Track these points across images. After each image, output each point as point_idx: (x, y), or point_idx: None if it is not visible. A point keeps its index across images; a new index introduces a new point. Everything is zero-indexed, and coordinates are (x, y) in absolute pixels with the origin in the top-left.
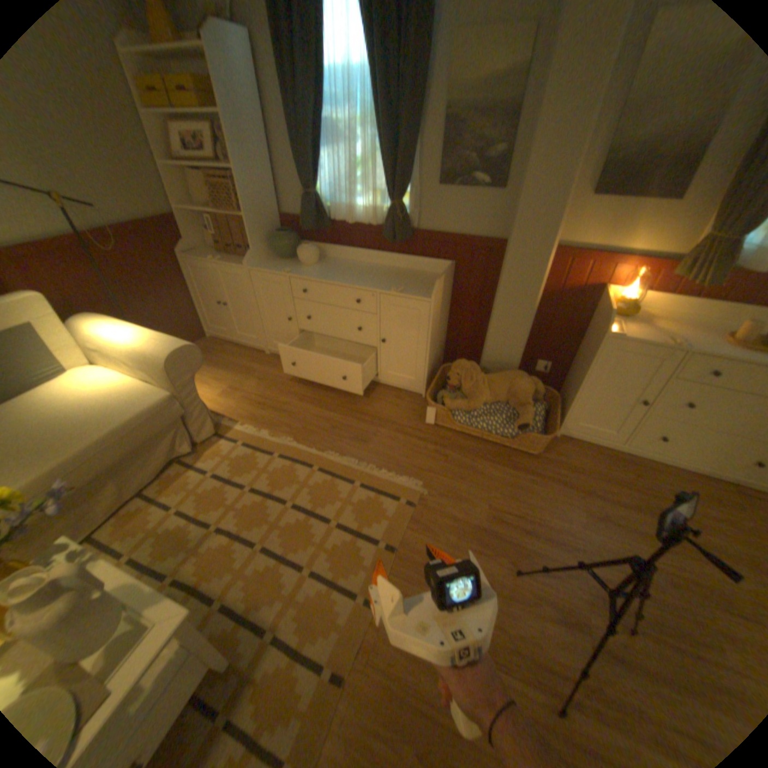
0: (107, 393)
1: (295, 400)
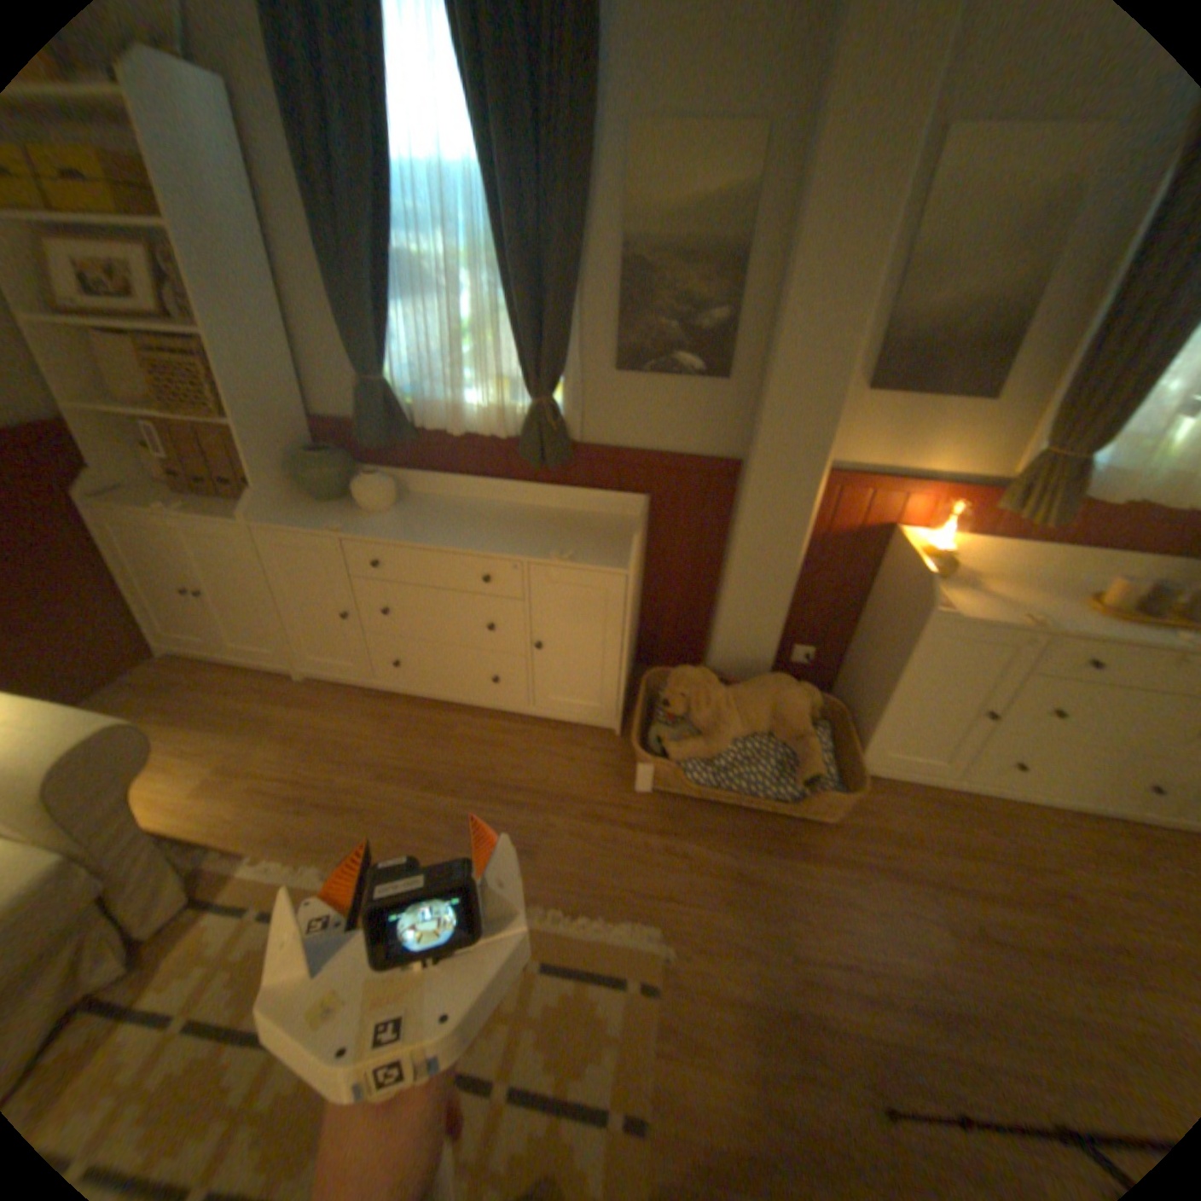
0: None
1: (370, 778)
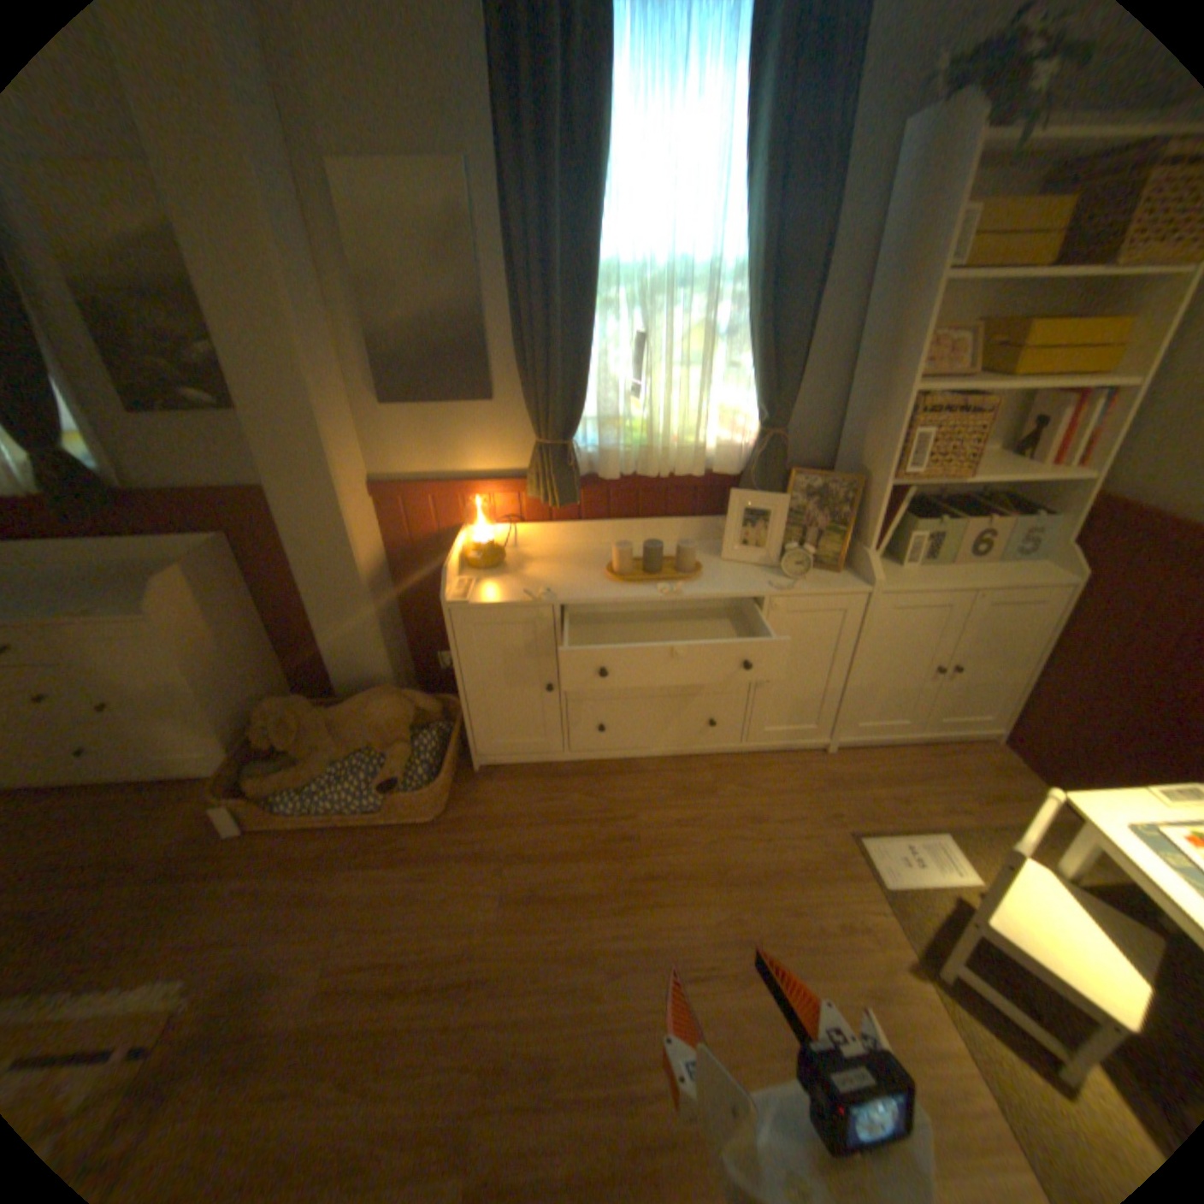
0: None
1: None
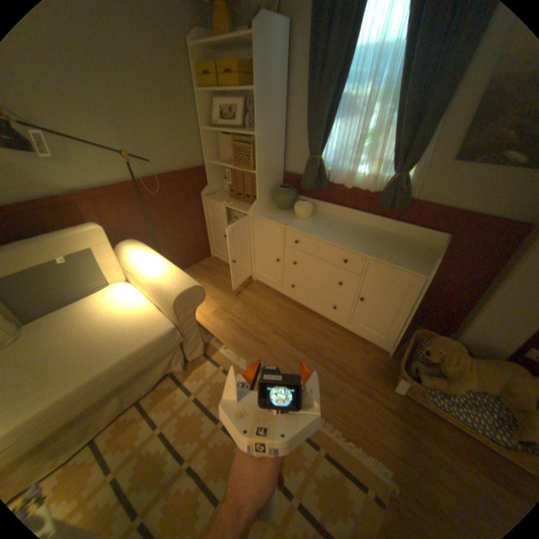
0: (129, 315)
1: (271, 331)
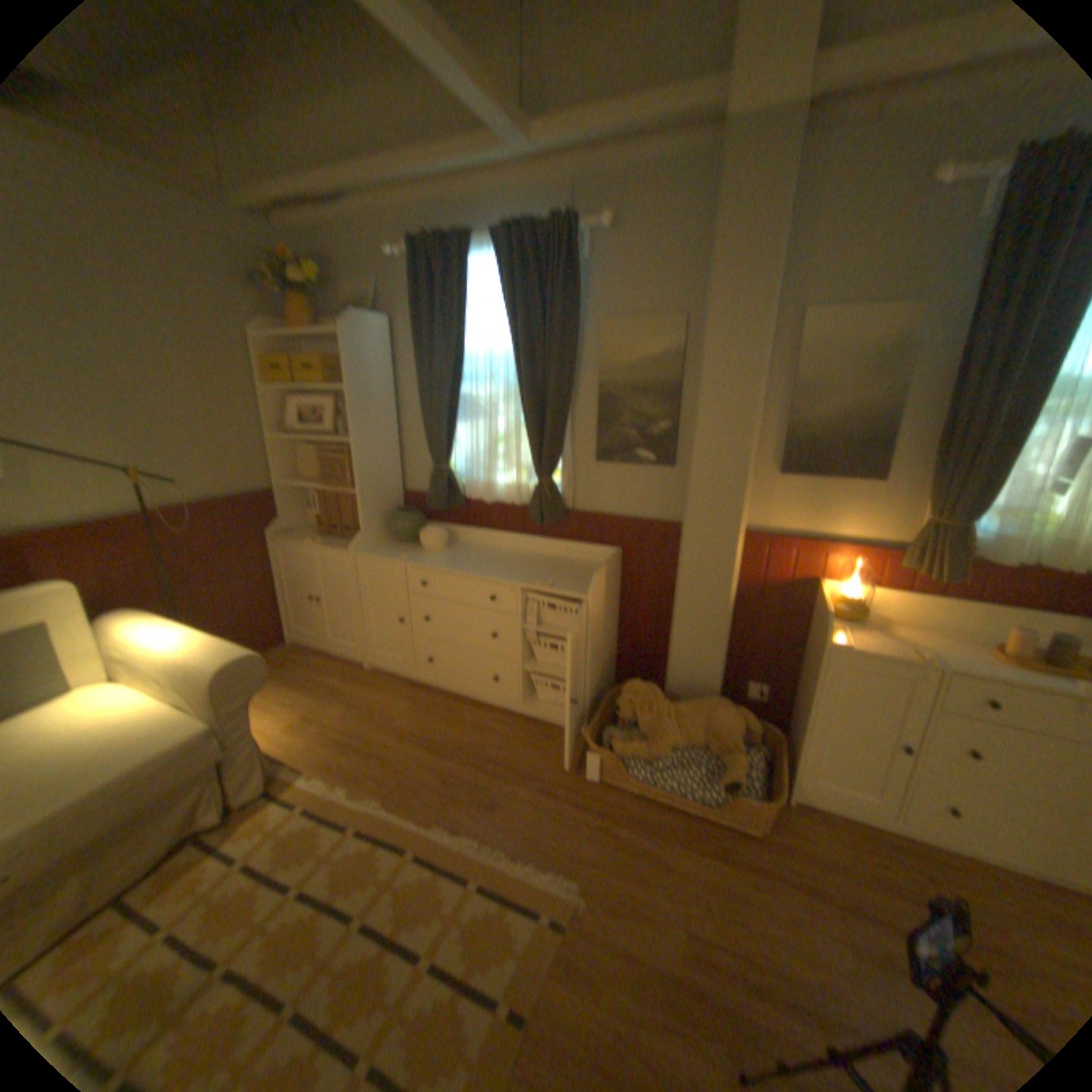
0: (119, 726)
1: (395, 740)
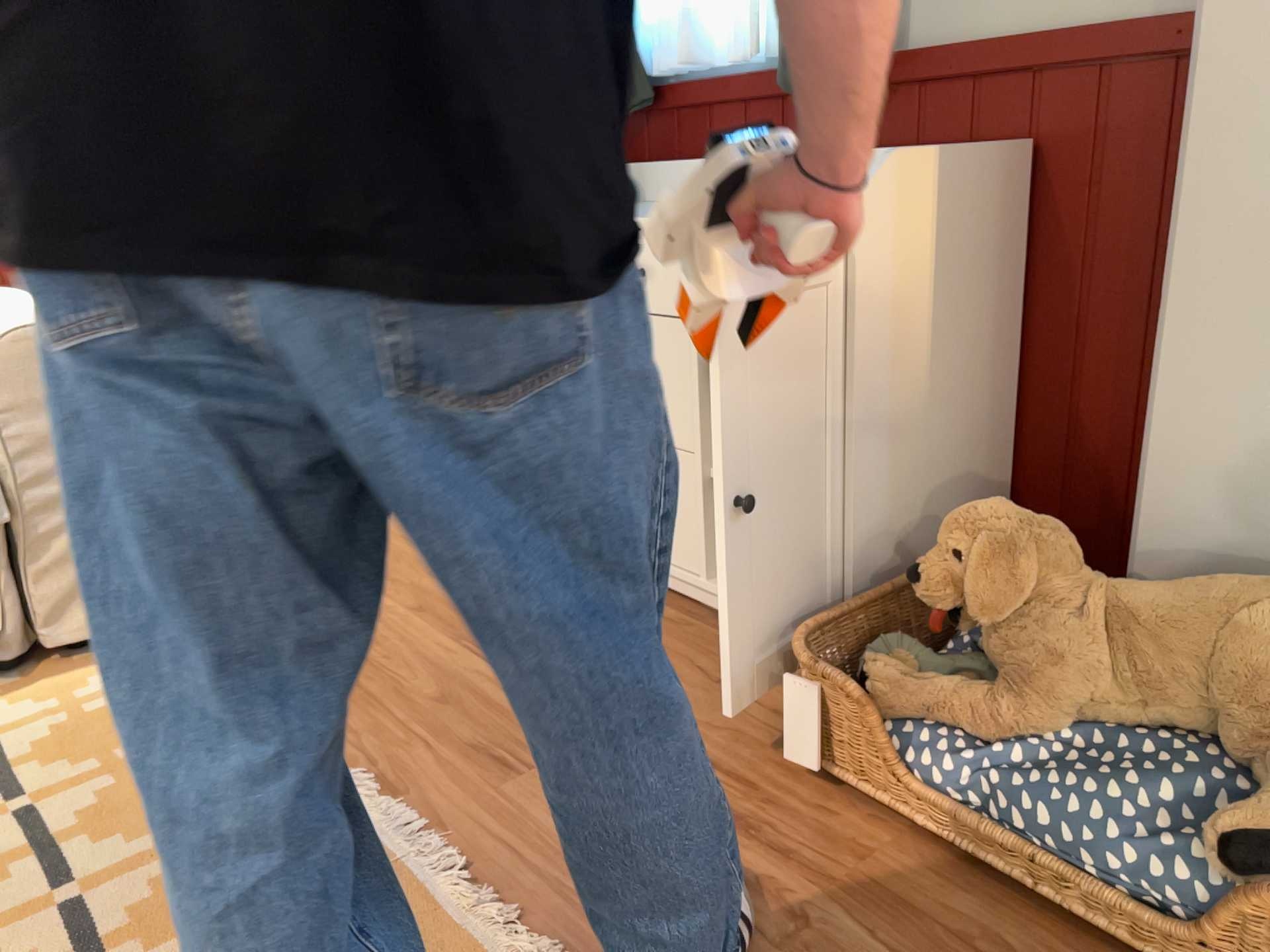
0: None
1: (406, 606)
